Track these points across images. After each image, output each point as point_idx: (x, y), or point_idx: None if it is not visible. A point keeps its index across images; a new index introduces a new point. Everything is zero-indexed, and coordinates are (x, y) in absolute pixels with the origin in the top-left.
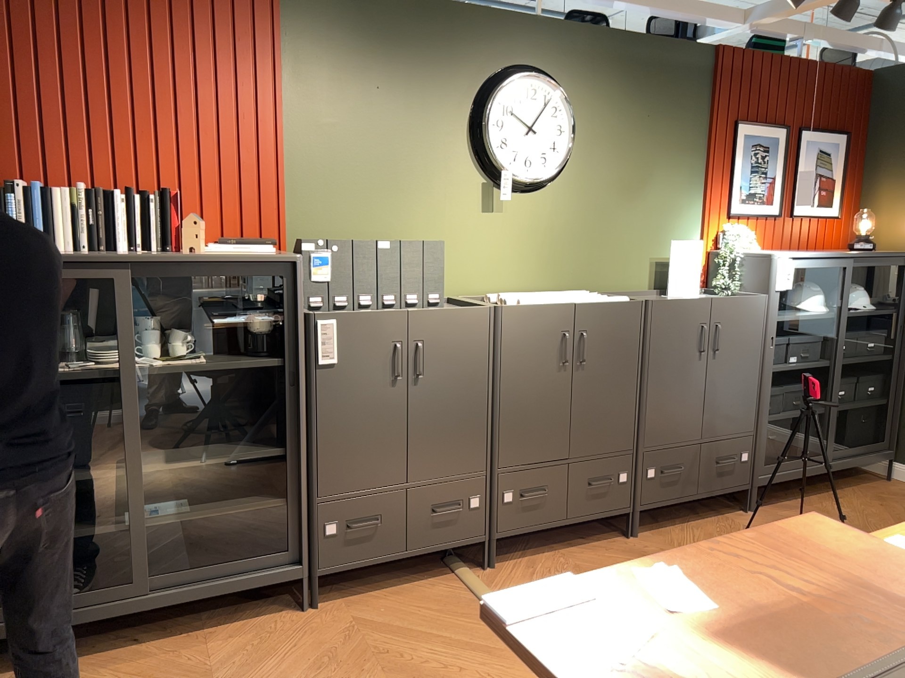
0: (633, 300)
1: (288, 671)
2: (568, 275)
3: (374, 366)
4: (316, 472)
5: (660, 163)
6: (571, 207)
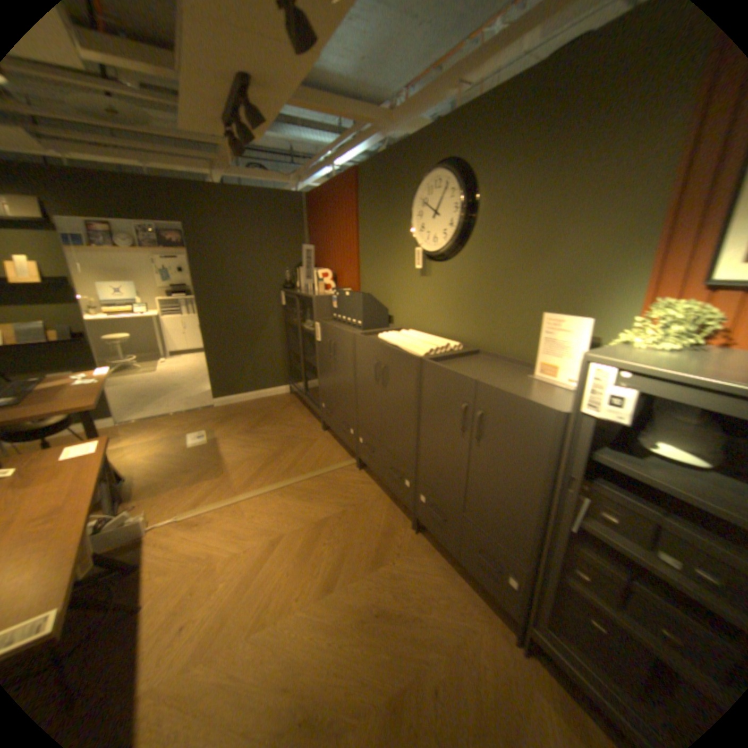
0: (415, 355)
1: (286, 433)
2: (467, 330)
3: (326, 347)
4: (319, 381)
5: (576, 214)
6: (472, 272)
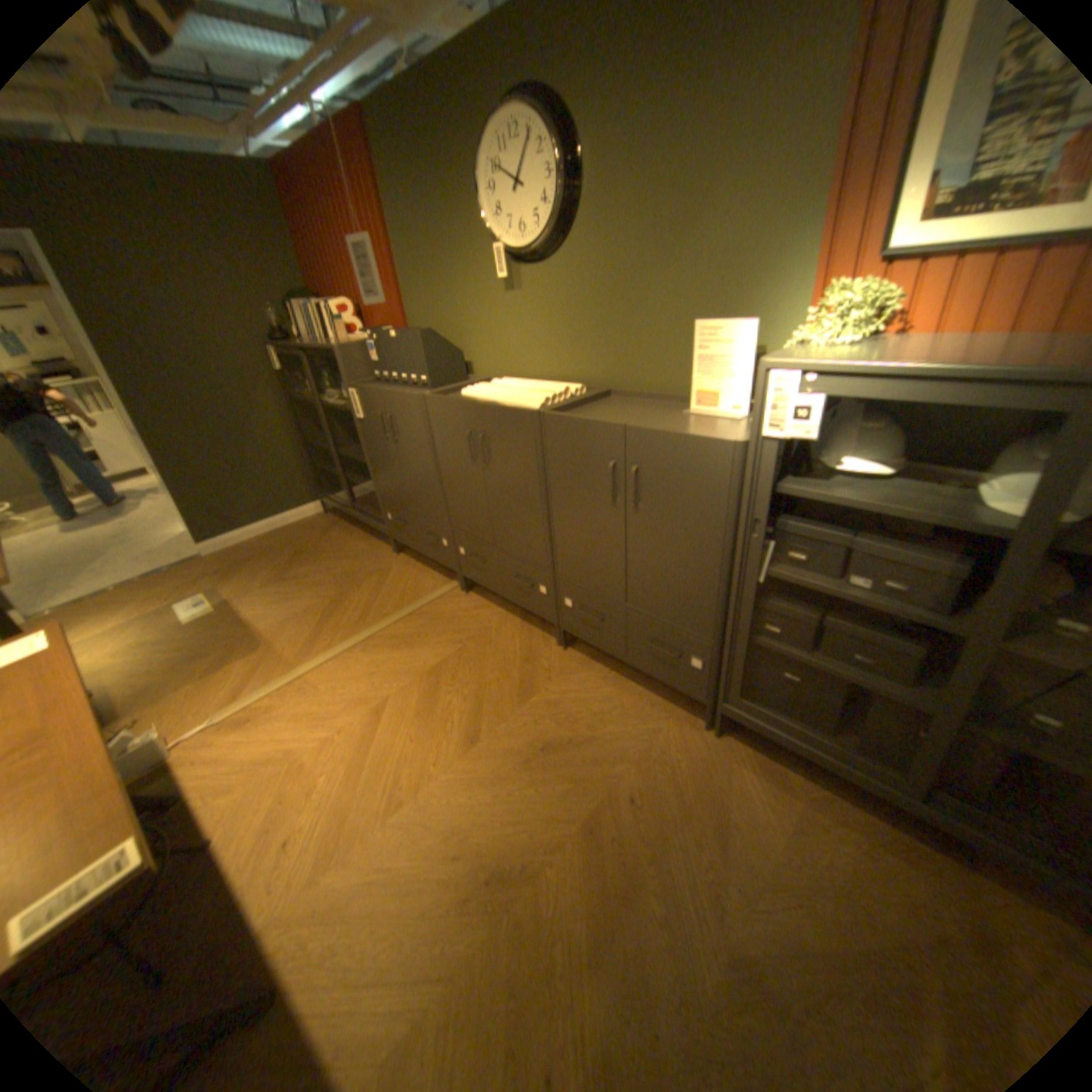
0: (530, 409)
1: (341, 568)
2: (590, 365)
3: (378, 425)
4: (376, 481)
5: (723, 170)
6: (586, 276)
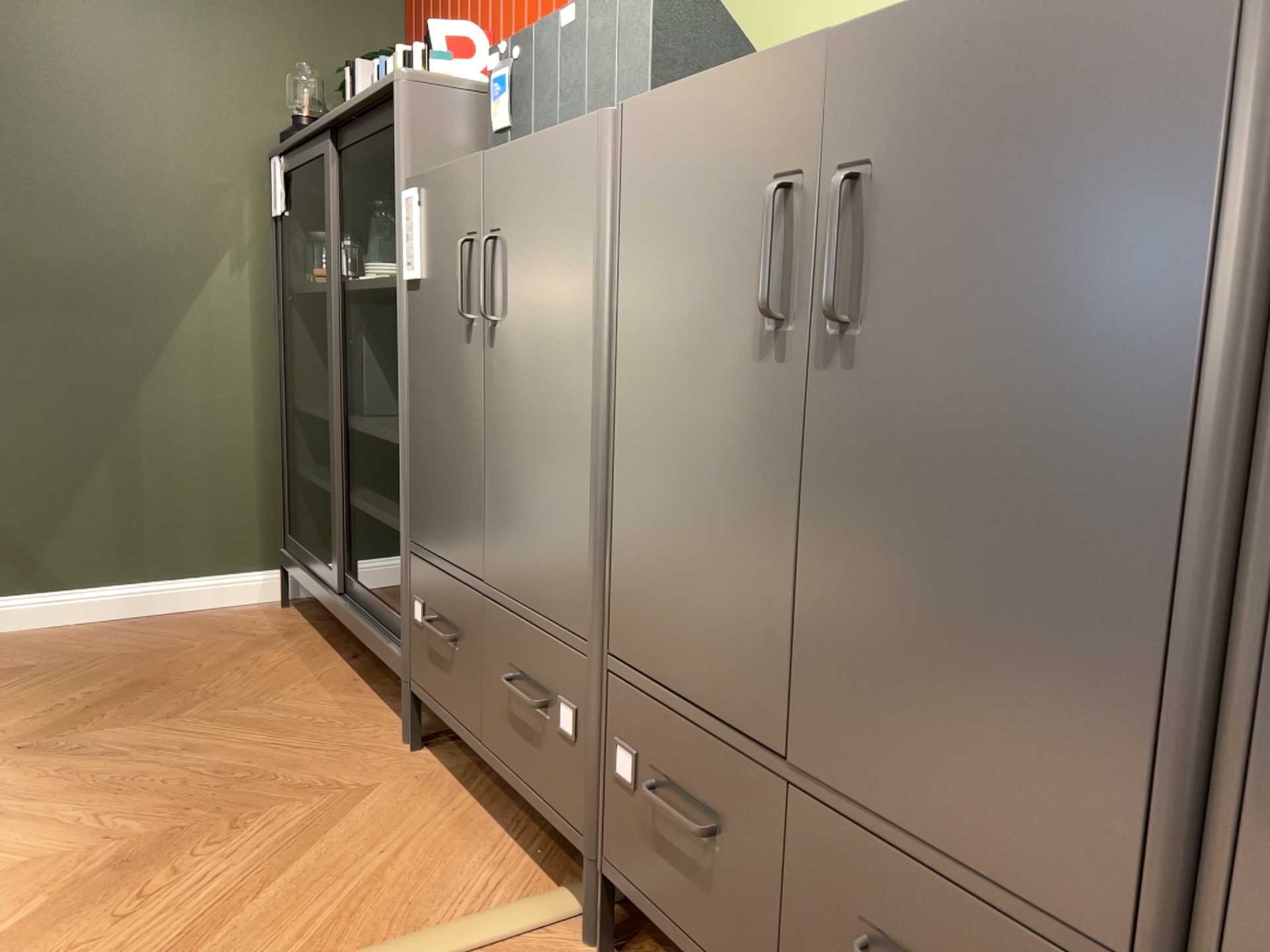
0: None
1: (224, 753)
2: None
3: (451, 290)
4: (408, 491)
5: None
6: None
